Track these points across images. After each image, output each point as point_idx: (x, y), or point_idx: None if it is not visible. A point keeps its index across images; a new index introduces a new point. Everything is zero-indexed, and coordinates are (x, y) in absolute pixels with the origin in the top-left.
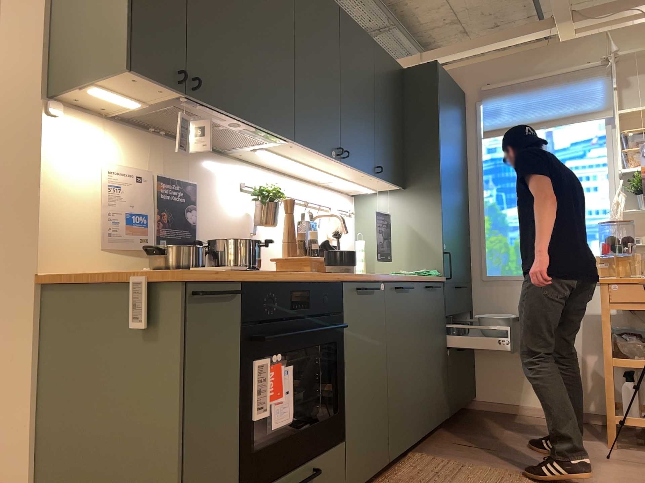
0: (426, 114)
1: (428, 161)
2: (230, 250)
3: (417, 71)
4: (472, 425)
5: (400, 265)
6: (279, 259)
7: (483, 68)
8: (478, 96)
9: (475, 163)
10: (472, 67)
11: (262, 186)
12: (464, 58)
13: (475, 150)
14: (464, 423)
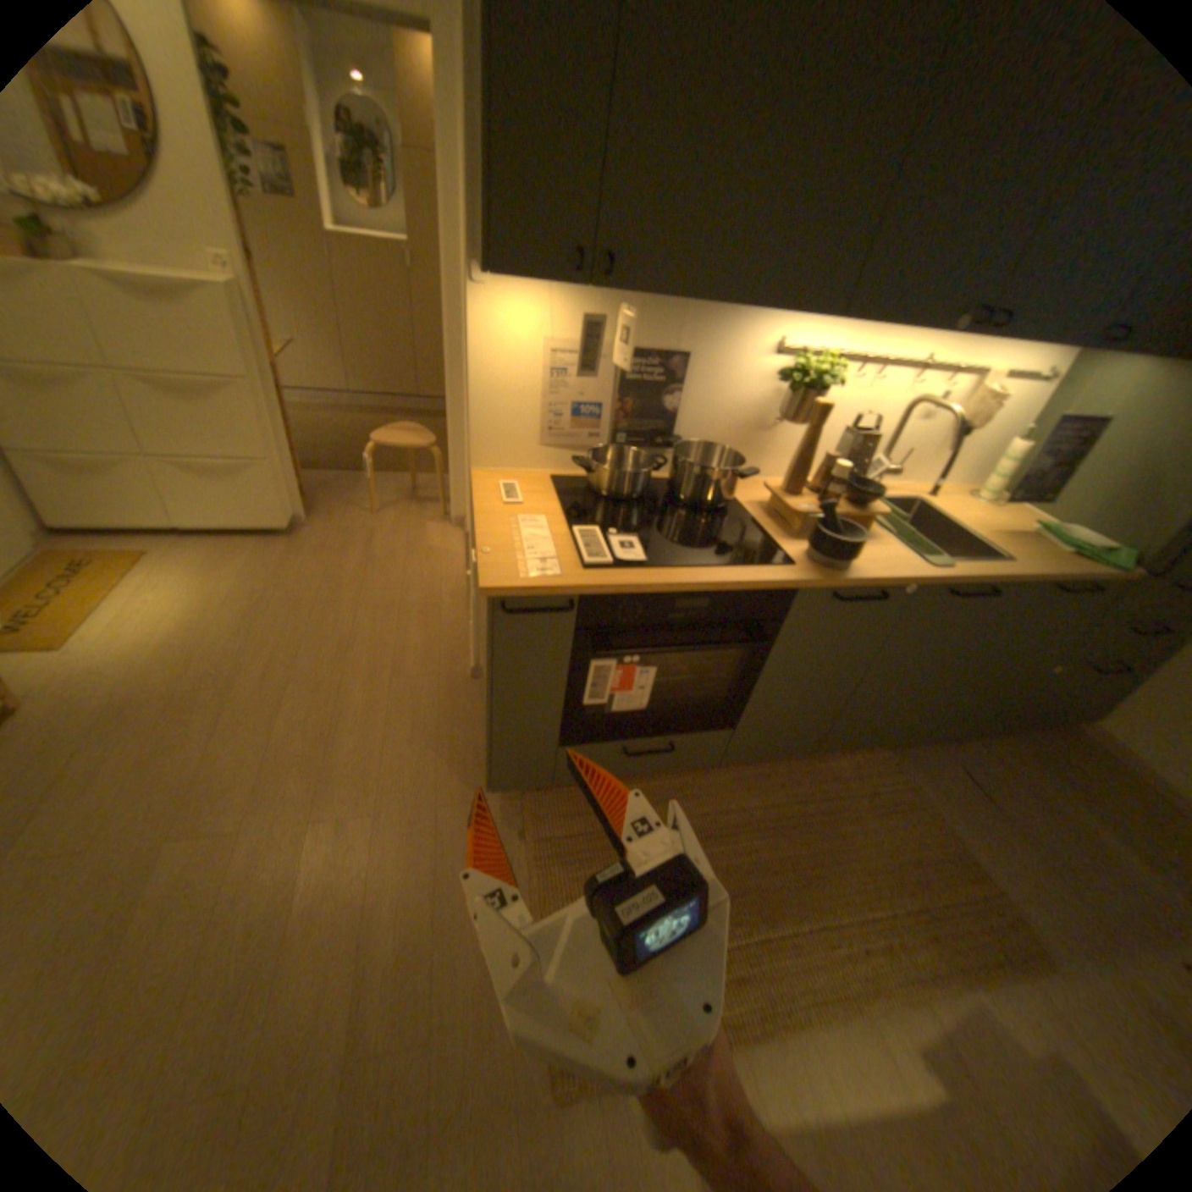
0: None
1: None
2: (688, 474)
3: None
4: (1034, 756)
5: (1077, 506)
6: (771, 491)
7: None
8: None
9: None
10: None
11: (807, 358)
12: None
13: None
14: (1026, 747)
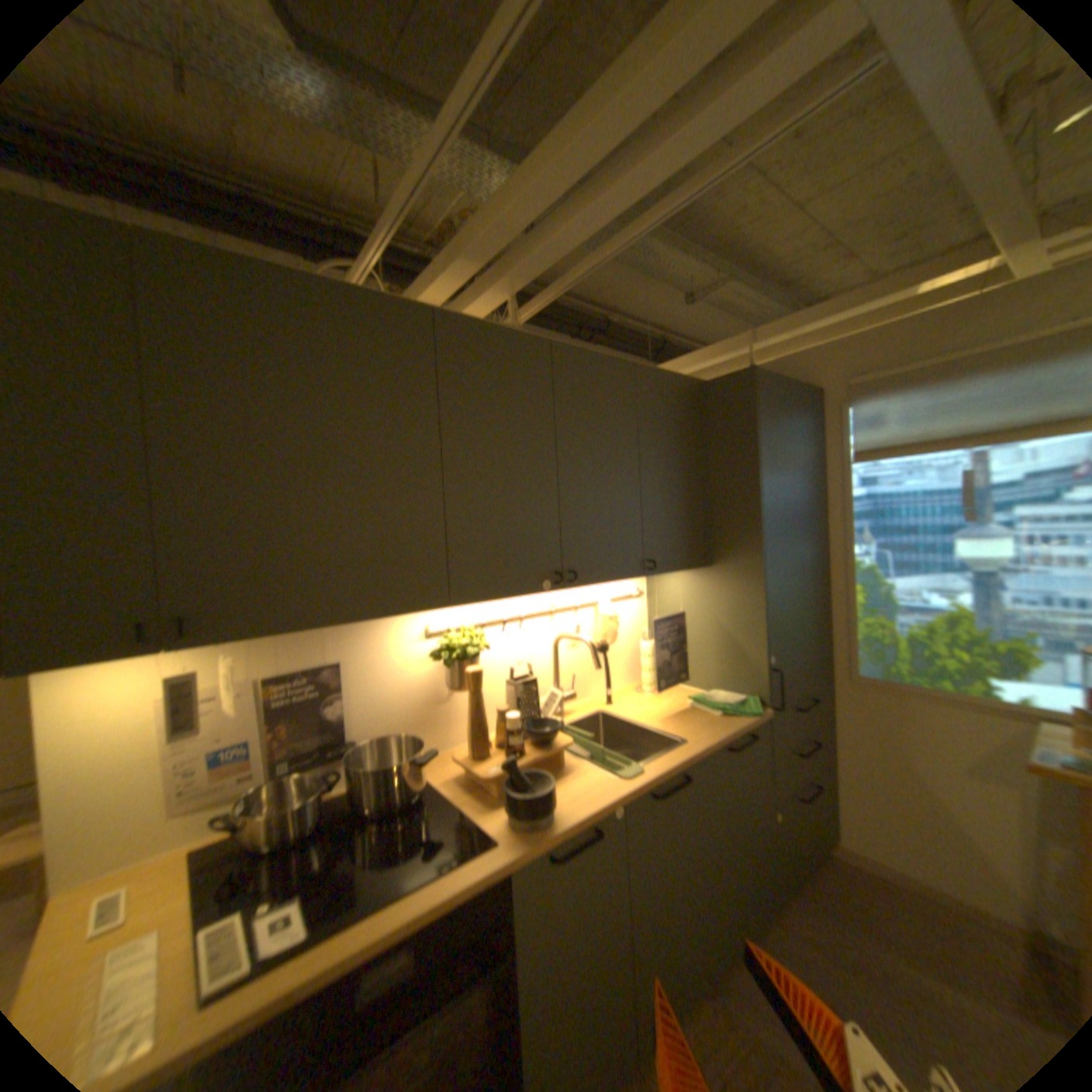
0: (739, 454)
1: (743, 527)
2: (365, 782)
3: (725, 383)
4: (821, 914)
5: (706, 675)
6: (460, 763)
7: (855, 343)
8: (846, 391)
9: (840, 500)
10: (834, 343)
11: (451, 635)
12: (824, 326)
13: (839, 479)
14: (810, 906)
